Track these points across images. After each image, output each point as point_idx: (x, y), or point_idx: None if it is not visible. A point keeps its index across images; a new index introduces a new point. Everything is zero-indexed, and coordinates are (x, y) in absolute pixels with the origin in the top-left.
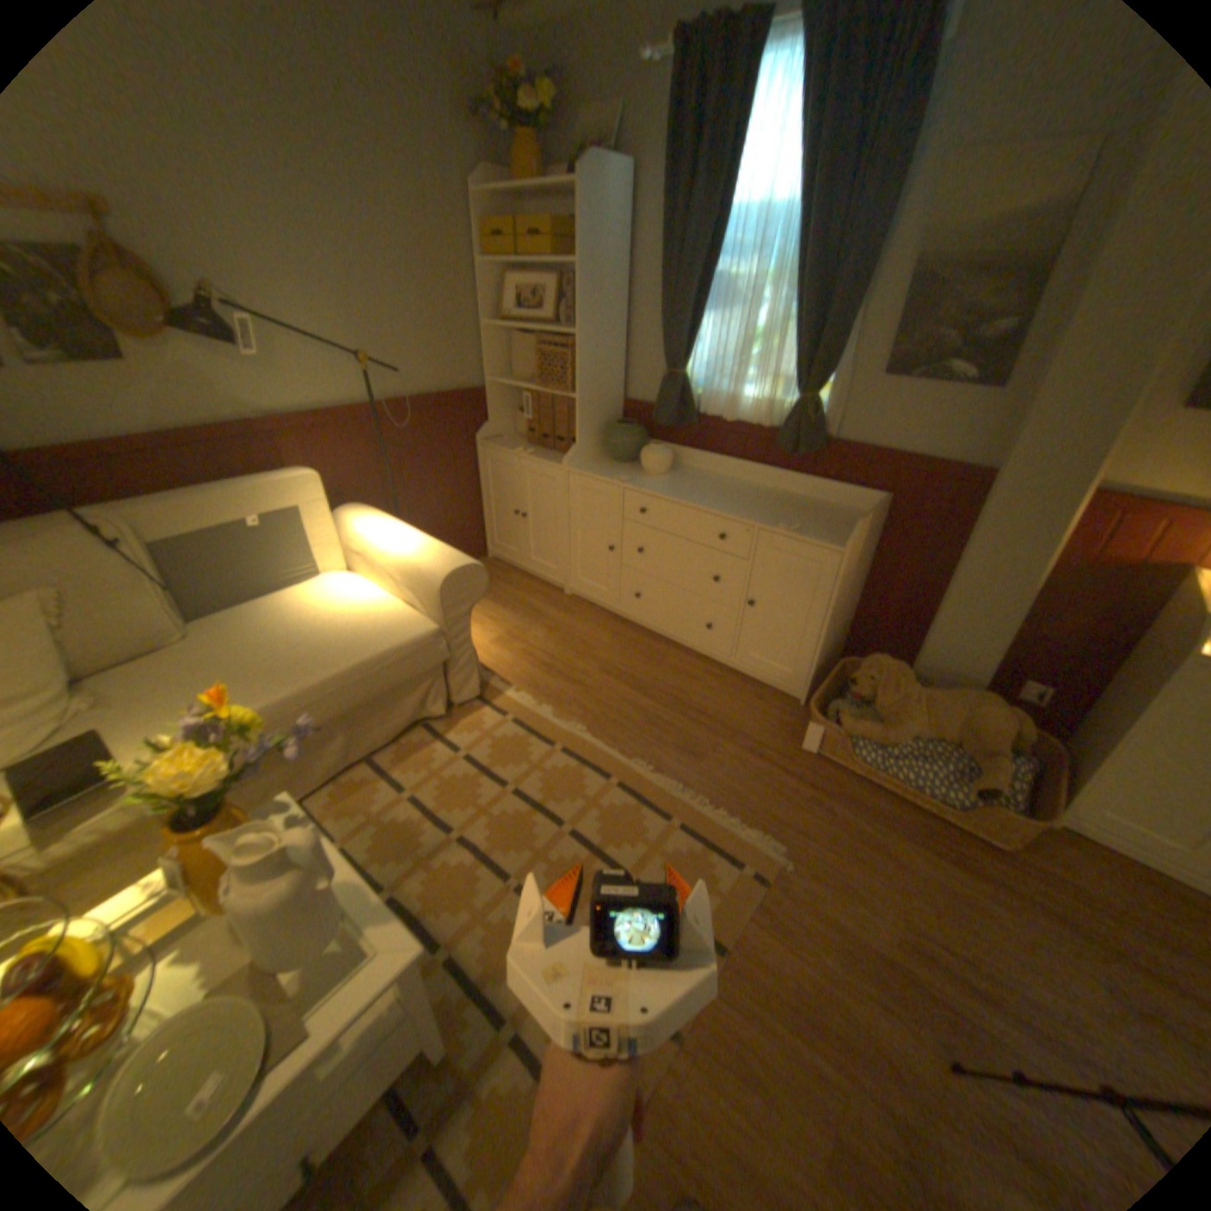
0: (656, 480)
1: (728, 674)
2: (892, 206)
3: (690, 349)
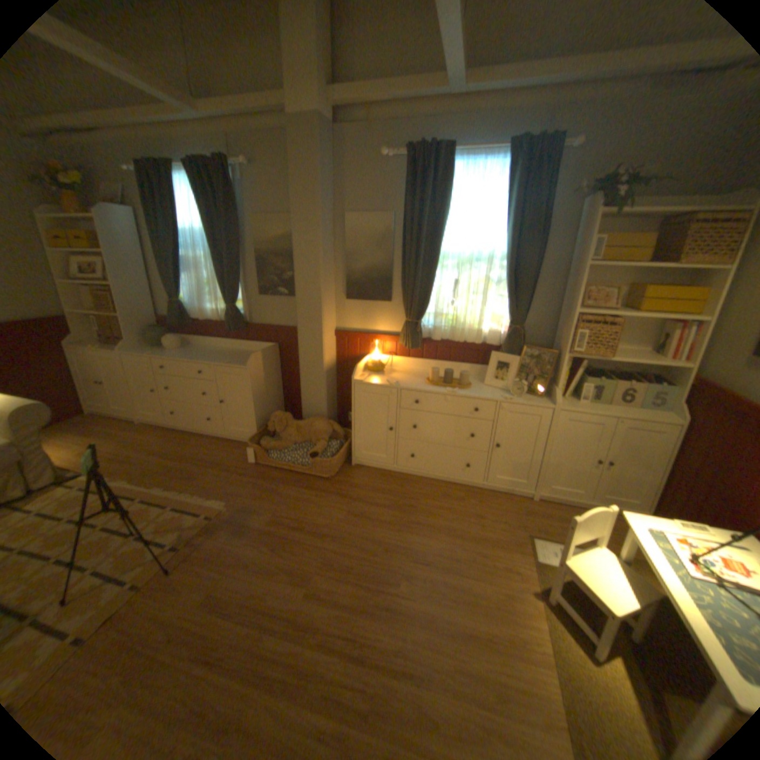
0: (170, 353)
1: (223, 443)
2: (235, 233)
3: (178, 290)
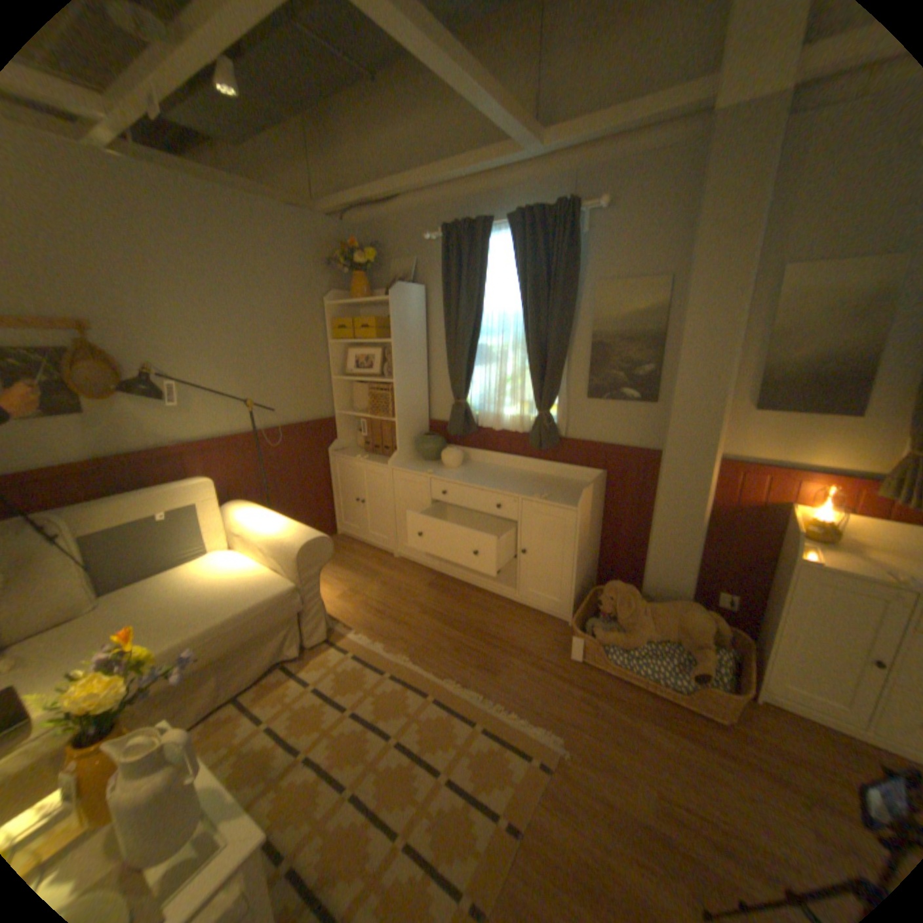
0: (453, 471)
1: (515, 607)
2: (572, 308)
3: (468, 388)
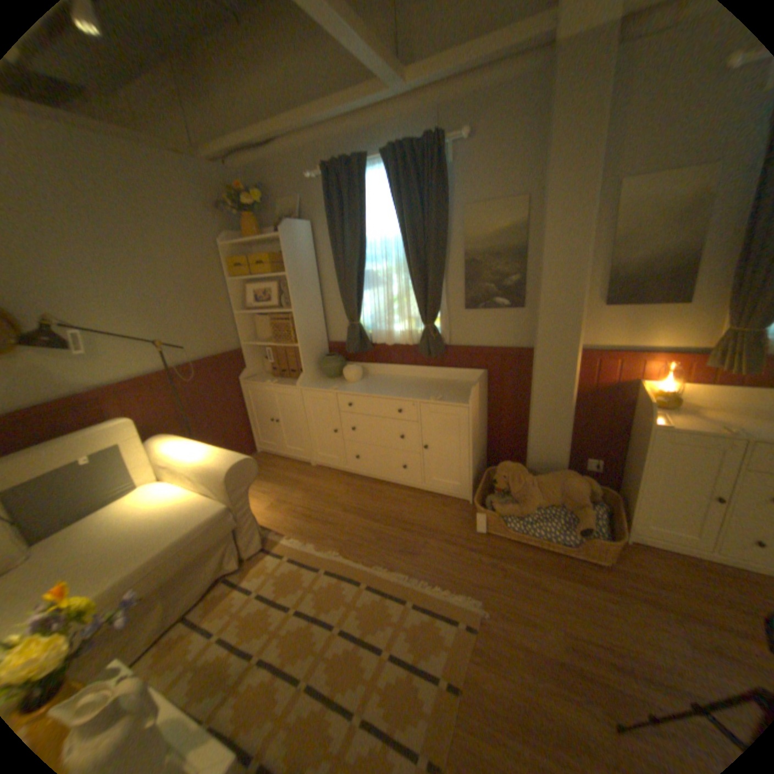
0: (355, 385)
1: (423, 495)
2: (445, 231)
3: (360, 310)
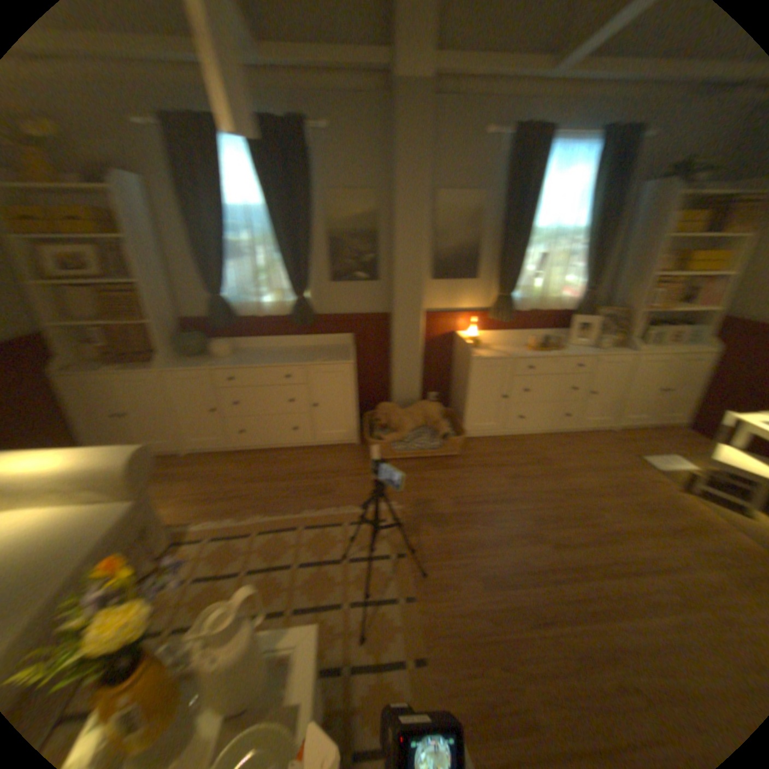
0: (231, 359)
1: (317, 449)
2: (312, 211)
3: (223, 283)
